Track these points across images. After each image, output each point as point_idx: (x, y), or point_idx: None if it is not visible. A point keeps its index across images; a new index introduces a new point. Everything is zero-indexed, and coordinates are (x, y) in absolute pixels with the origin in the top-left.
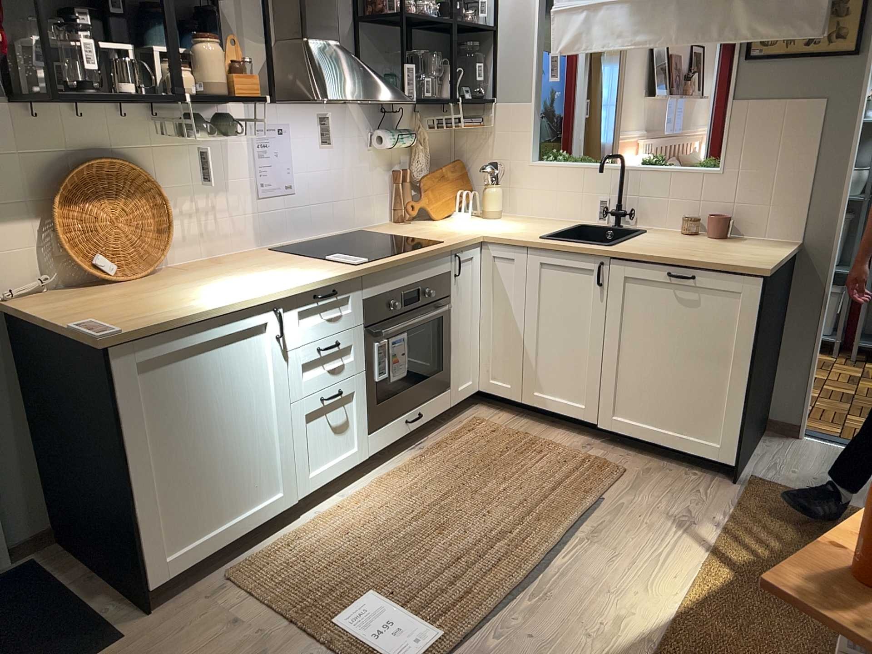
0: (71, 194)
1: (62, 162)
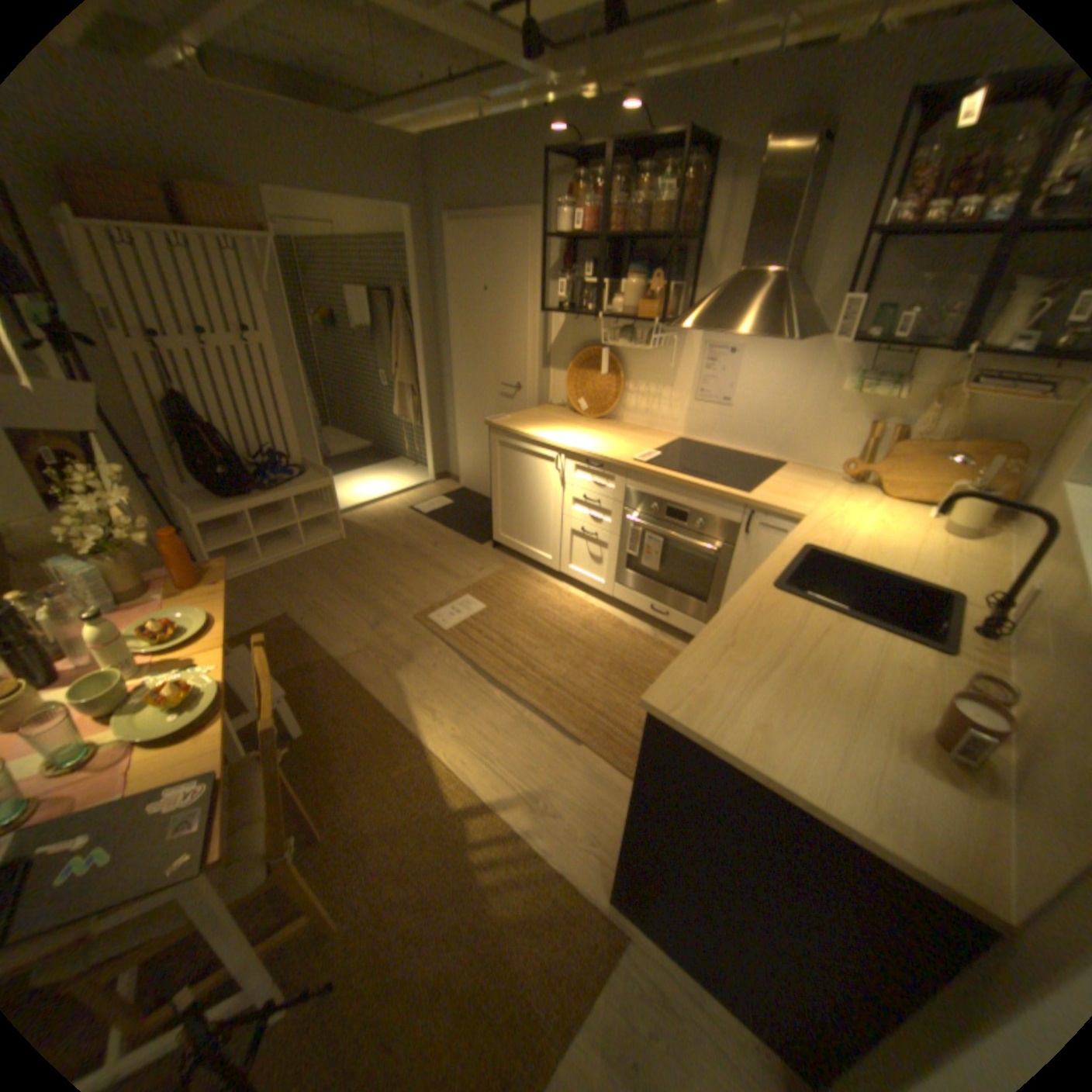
0: (583, 362)
1: (586, 345)
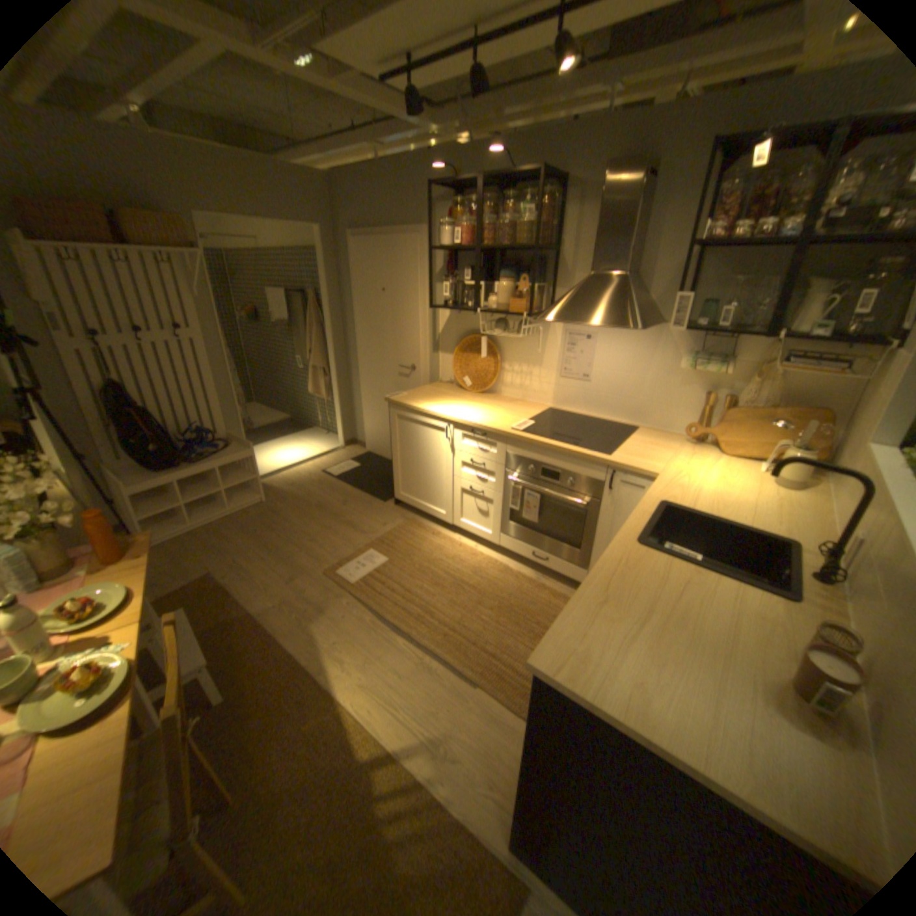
0: (465, 347)
1: (467, 333)
